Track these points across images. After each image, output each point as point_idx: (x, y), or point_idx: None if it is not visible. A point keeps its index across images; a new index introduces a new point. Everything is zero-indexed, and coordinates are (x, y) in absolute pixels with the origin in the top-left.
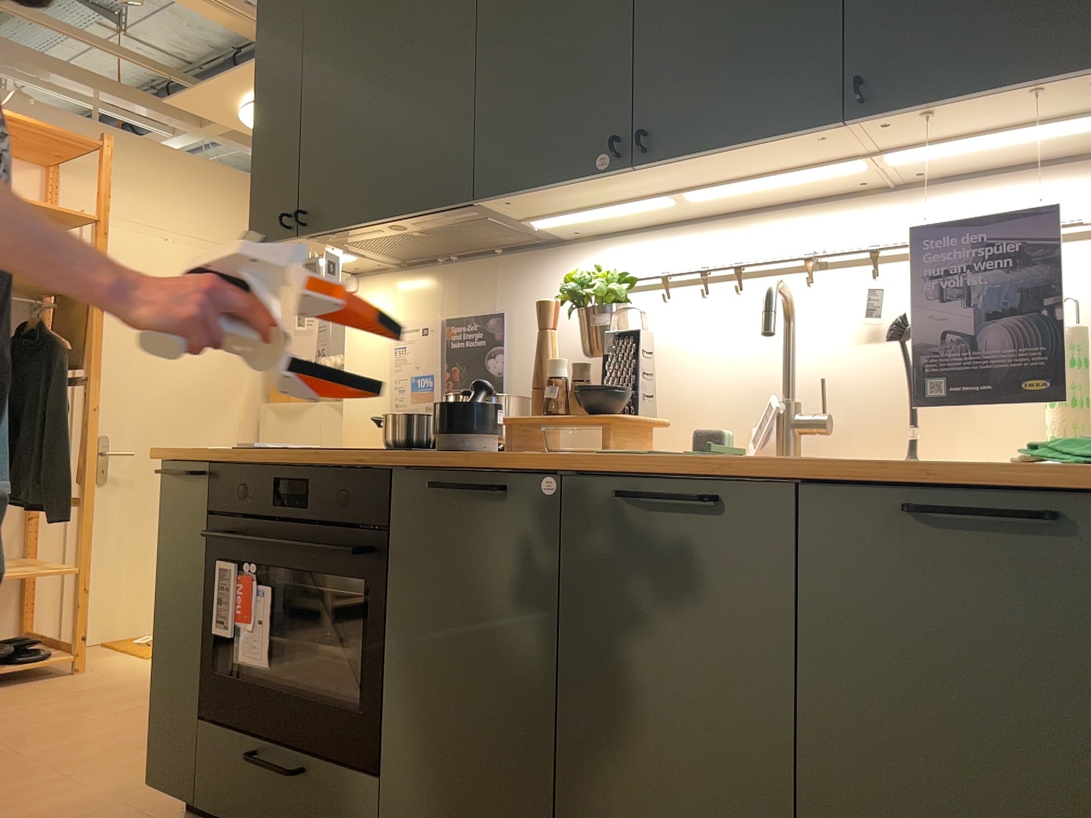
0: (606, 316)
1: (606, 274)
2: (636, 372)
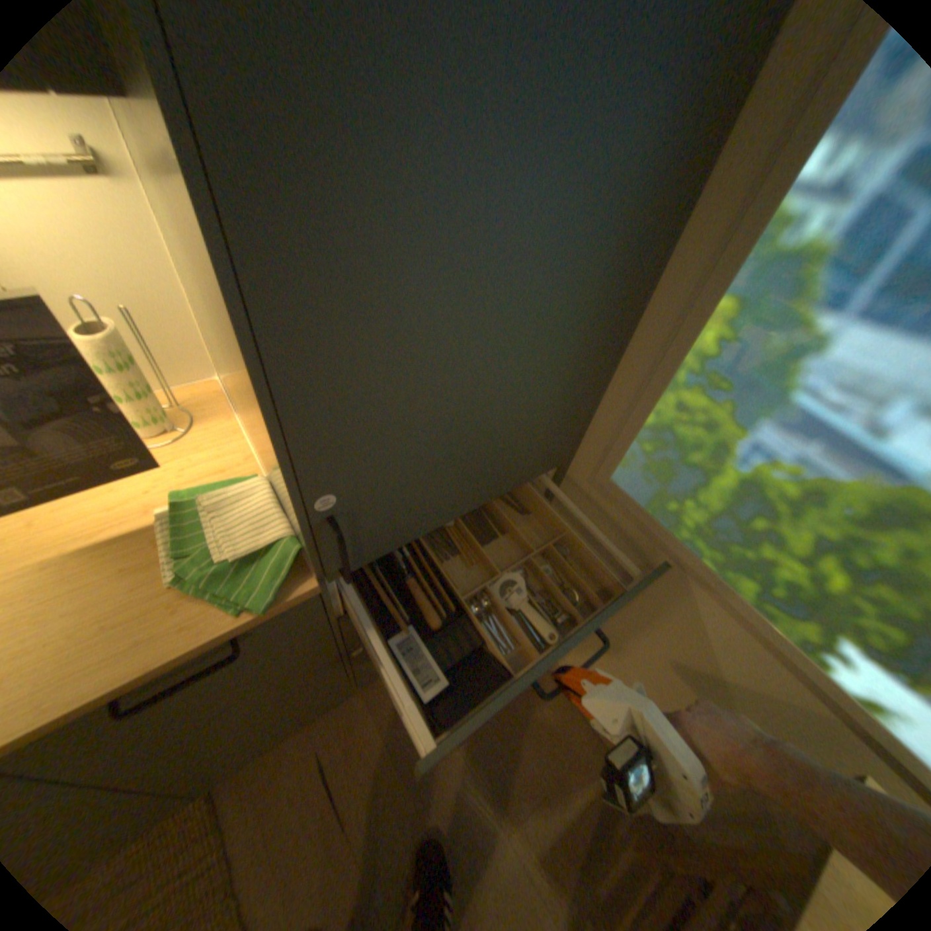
0: None
1: None
2: None
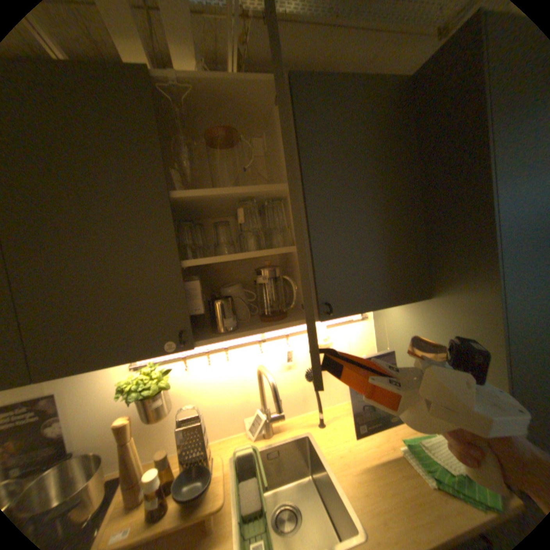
0: (158, 402)
1: (154, 378)
2: (200, 446)
